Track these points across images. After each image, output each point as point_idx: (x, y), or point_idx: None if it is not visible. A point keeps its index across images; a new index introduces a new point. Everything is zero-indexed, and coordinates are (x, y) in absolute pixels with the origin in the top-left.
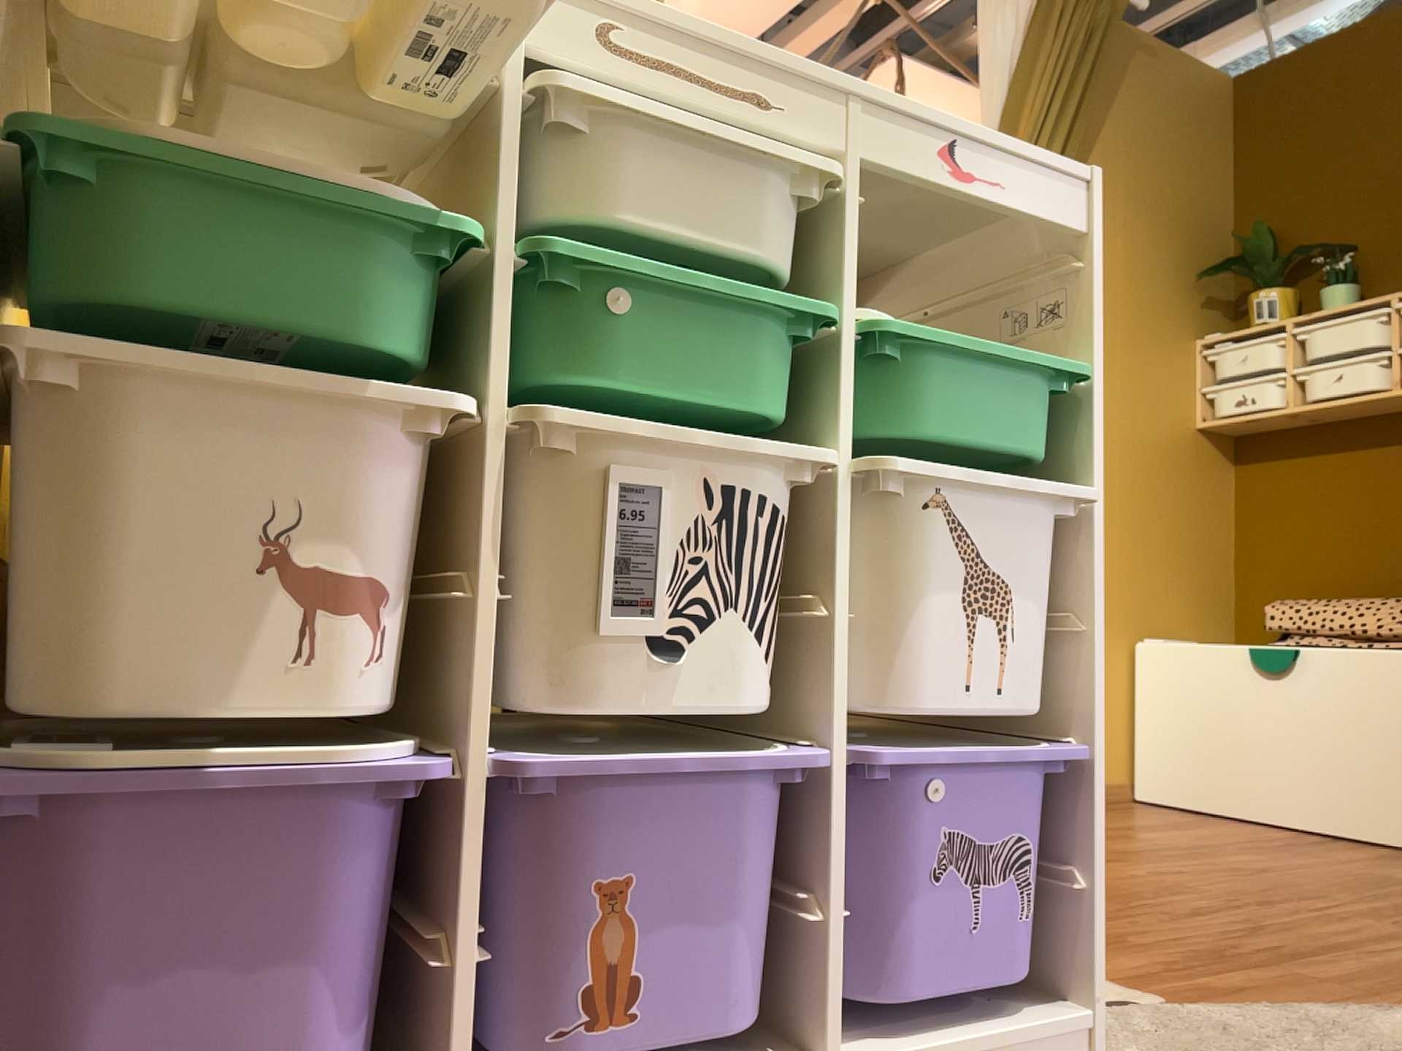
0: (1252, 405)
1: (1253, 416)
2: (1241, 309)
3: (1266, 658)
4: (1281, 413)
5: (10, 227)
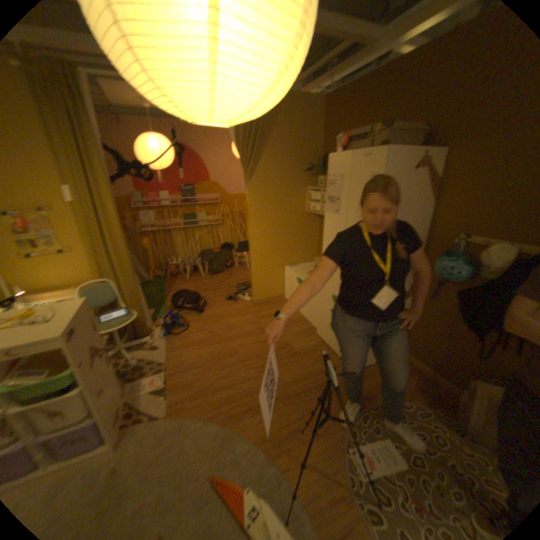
0: (316, 210)
1: (316, 213)
2: (318, 180)
3: (299, 283)
4: (320, 214)
5: None
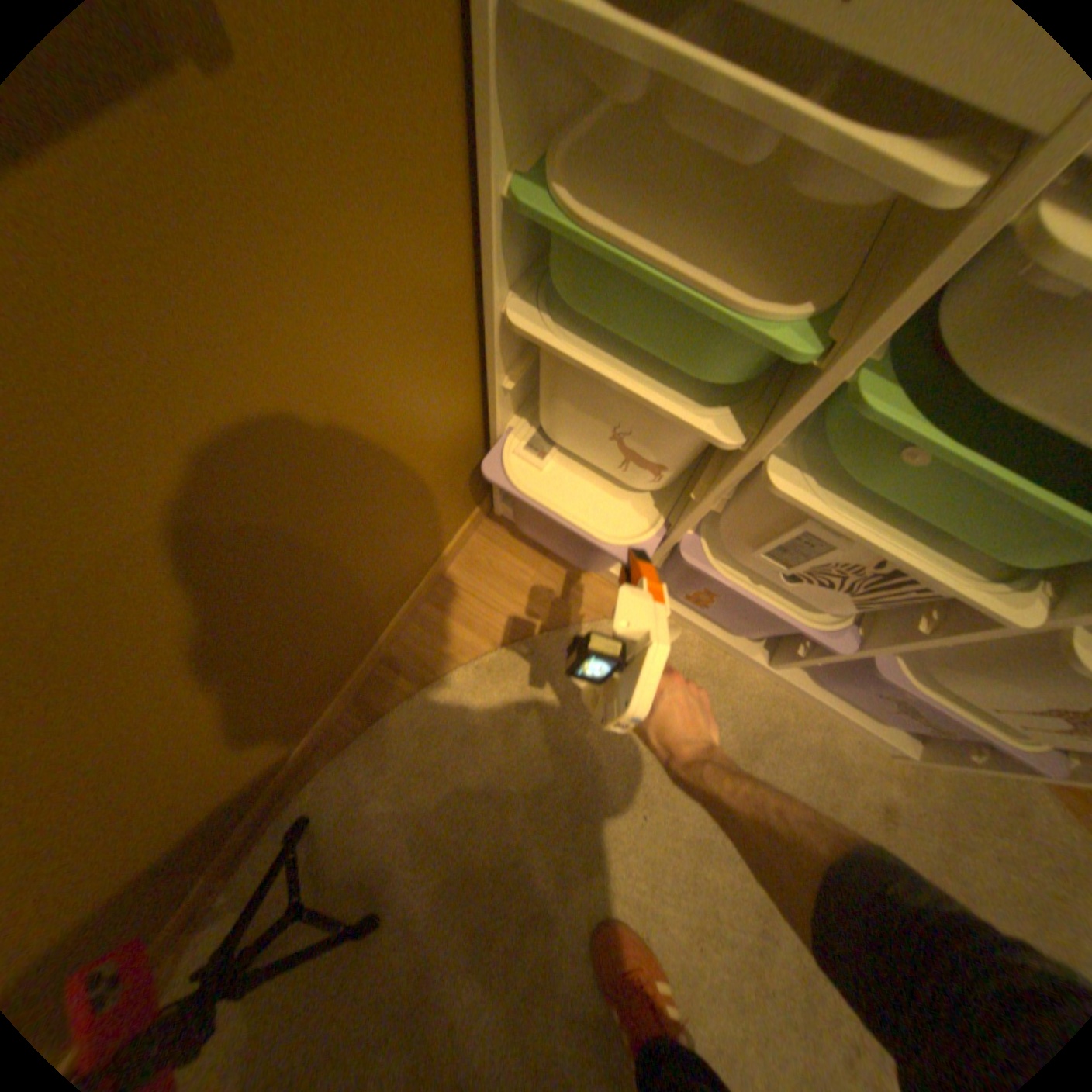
0: None
1: None
2: None
3: None
4: None
5: (507, 234)
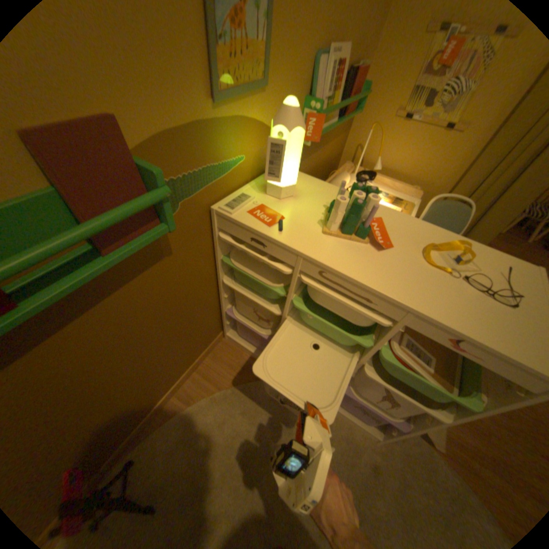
0: None
1: None
2: None
3: None
4: None
5: (223, 265)
